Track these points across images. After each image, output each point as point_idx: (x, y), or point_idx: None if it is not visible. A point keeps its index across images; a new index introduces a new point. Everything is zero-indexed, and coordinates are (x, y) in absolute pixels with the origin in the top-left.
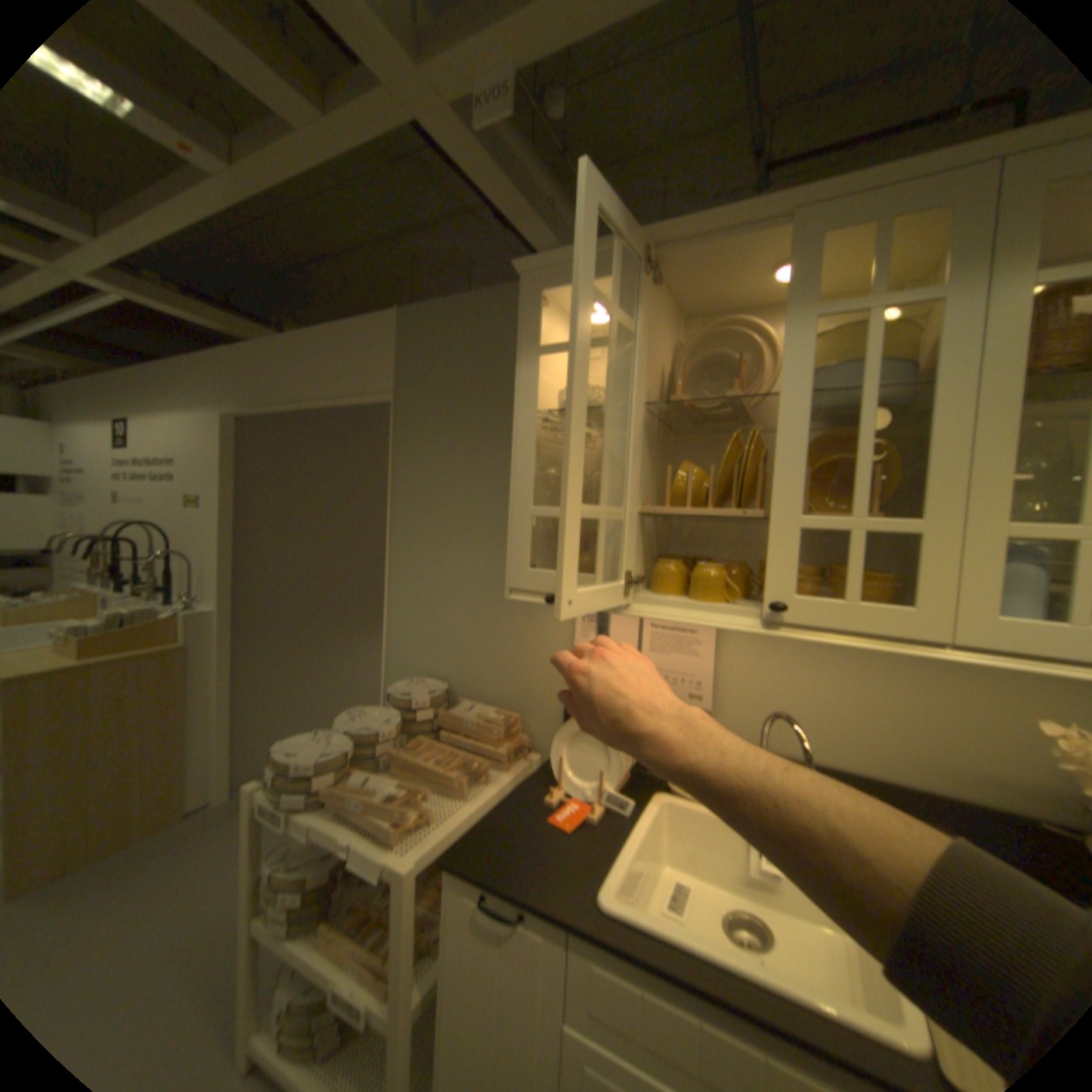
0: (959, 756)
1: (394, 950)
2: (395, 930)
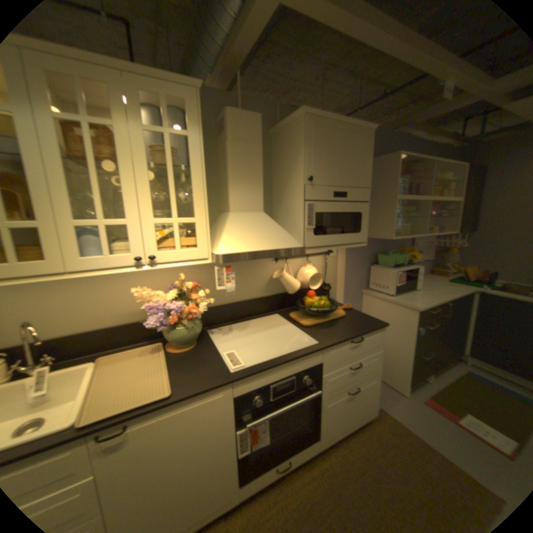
0: (118, 308)
1: None
2: None
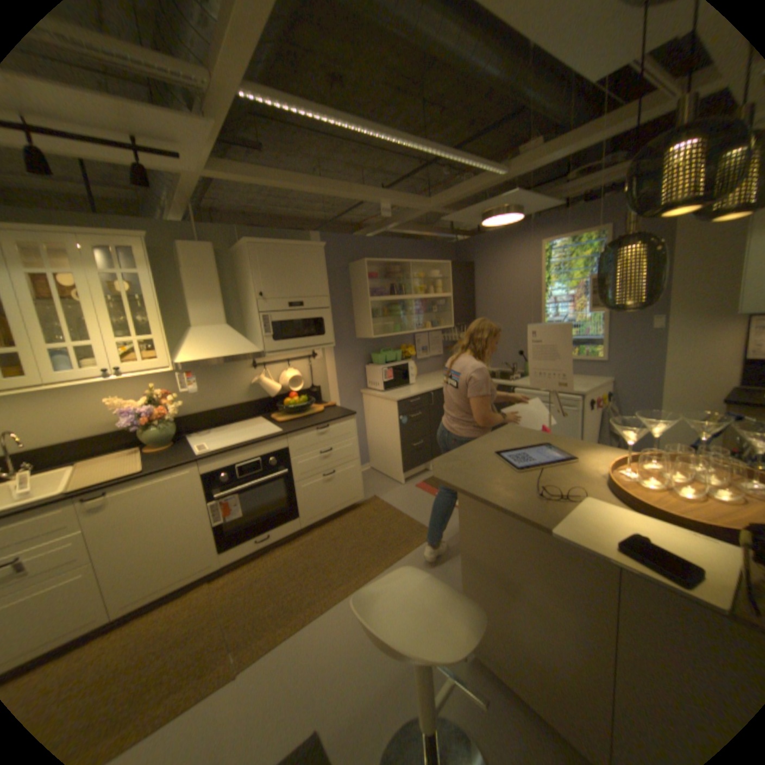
0: (95, 420)
1: None
2: None
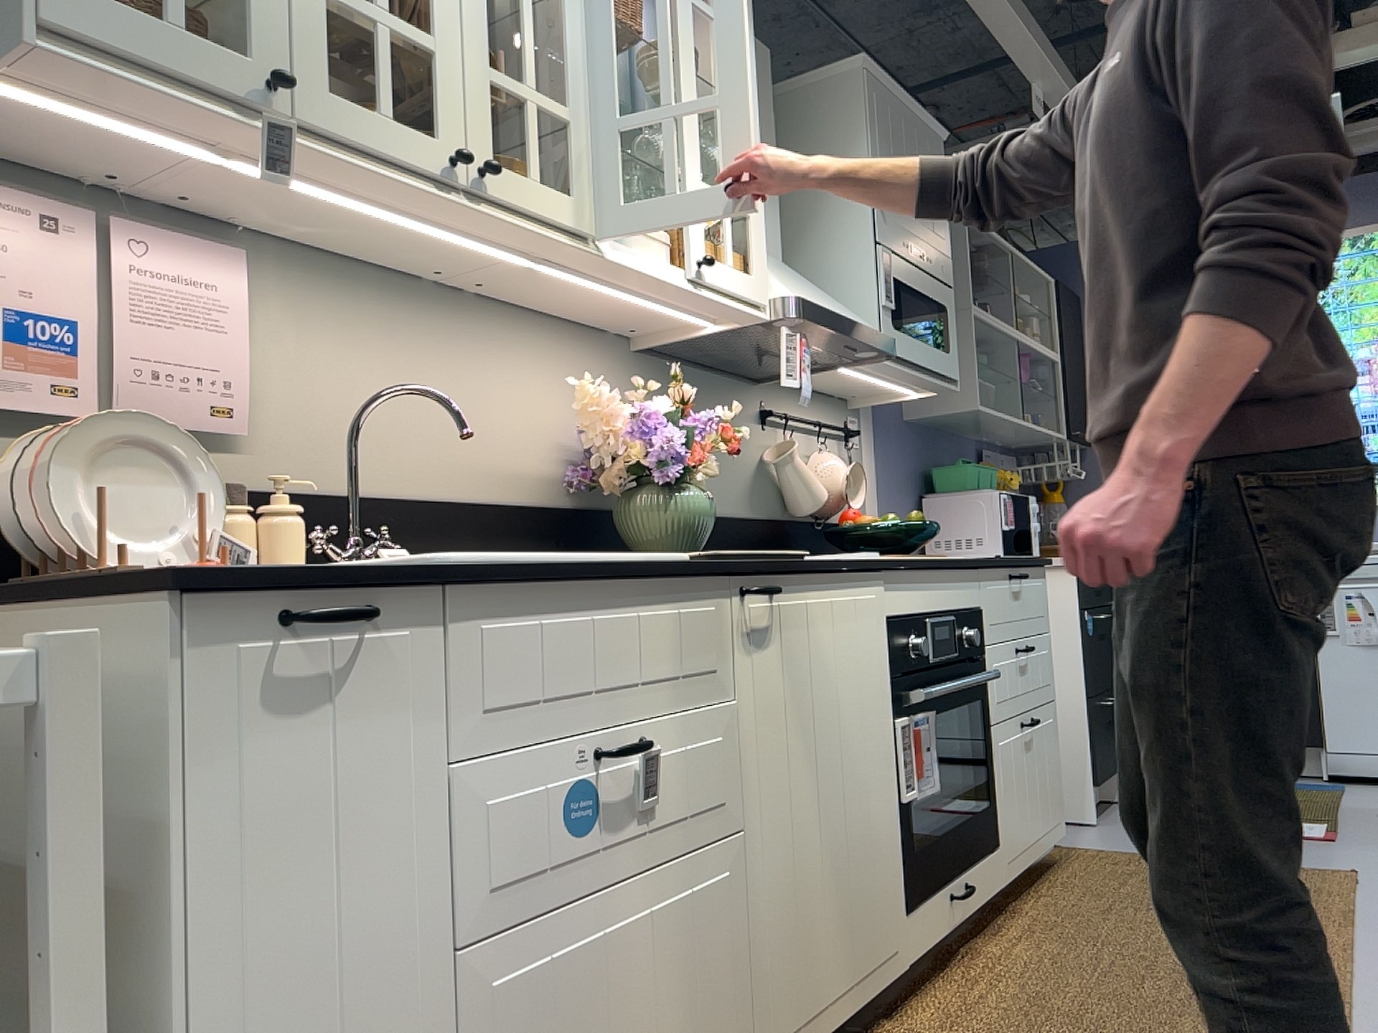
0: (493, 453)
1: (56, 892)
2: (56, 823)
